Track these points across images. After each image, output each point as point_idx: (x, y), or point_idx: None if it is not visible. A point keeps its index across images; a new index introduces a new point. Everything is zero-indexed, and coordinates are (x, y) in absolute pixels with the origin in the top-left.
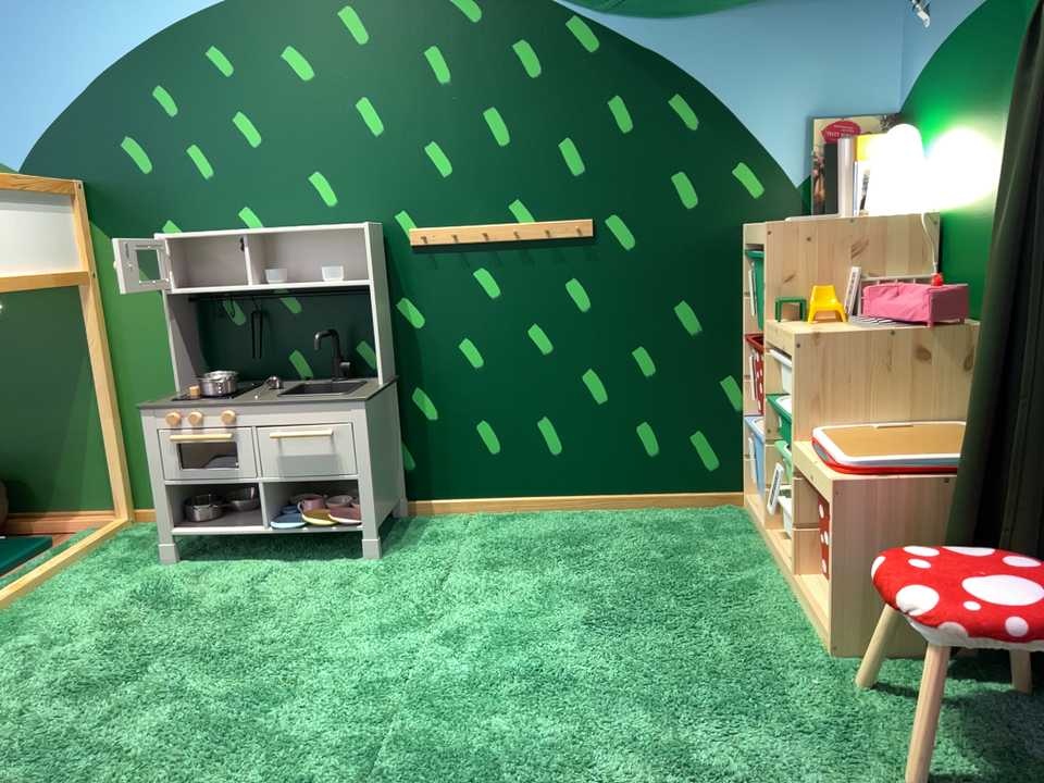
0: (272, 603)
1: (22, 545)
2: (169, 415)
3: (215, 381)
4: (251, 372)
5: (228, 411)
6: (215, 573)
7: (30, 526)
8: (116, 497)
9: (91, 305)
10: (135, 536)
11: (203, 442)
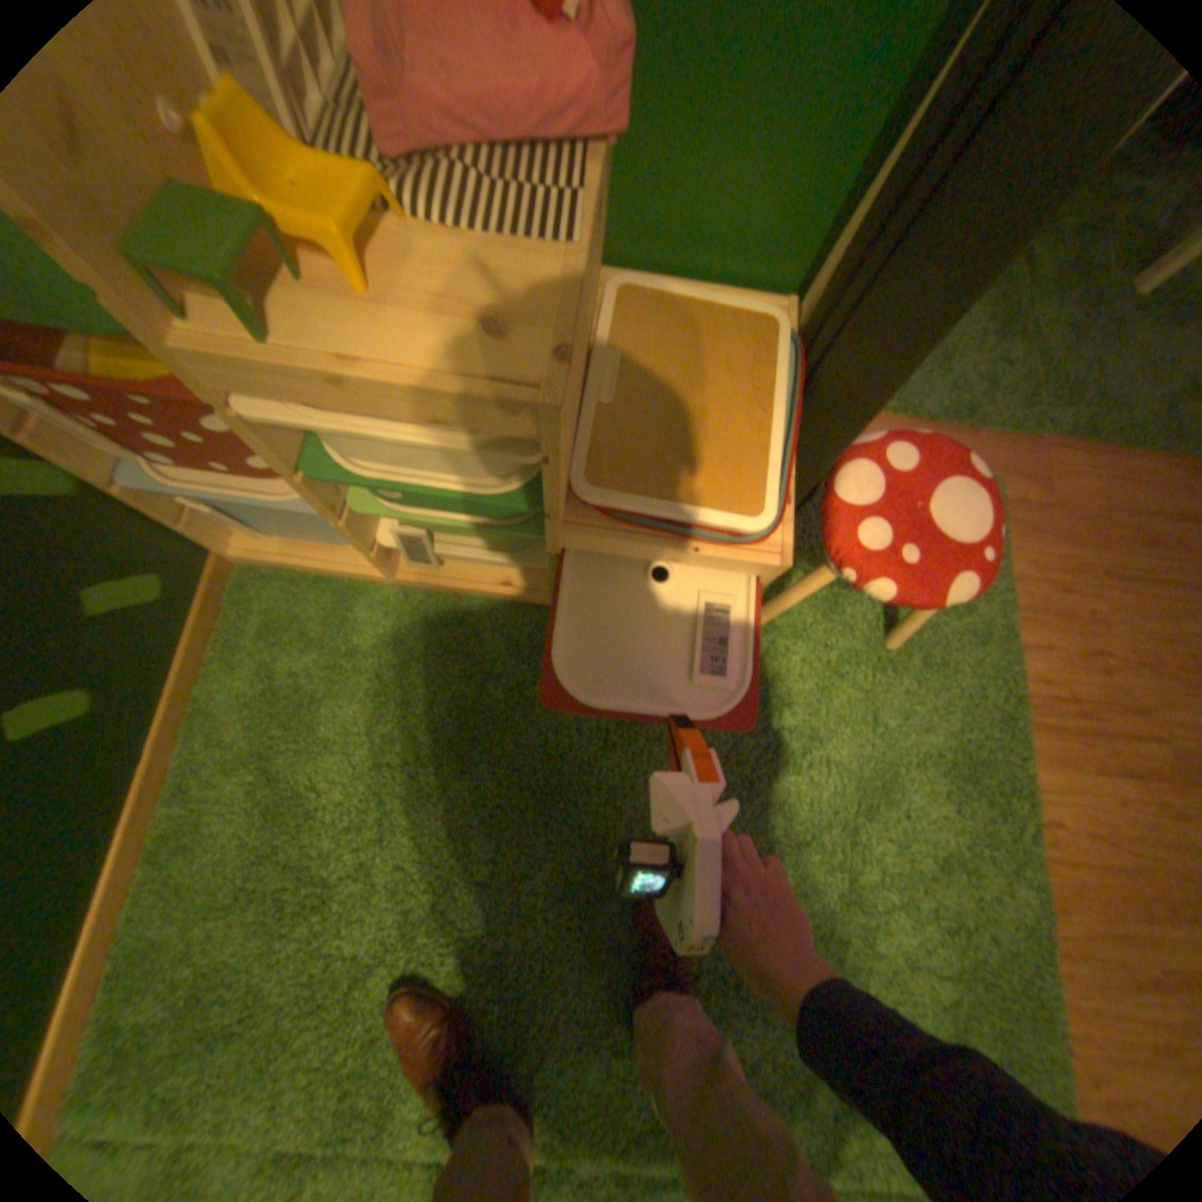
0: None
1: None
2: None
3: None
4: None
5: None
6: None
7: None
8: None
9: None
10: None
11: None
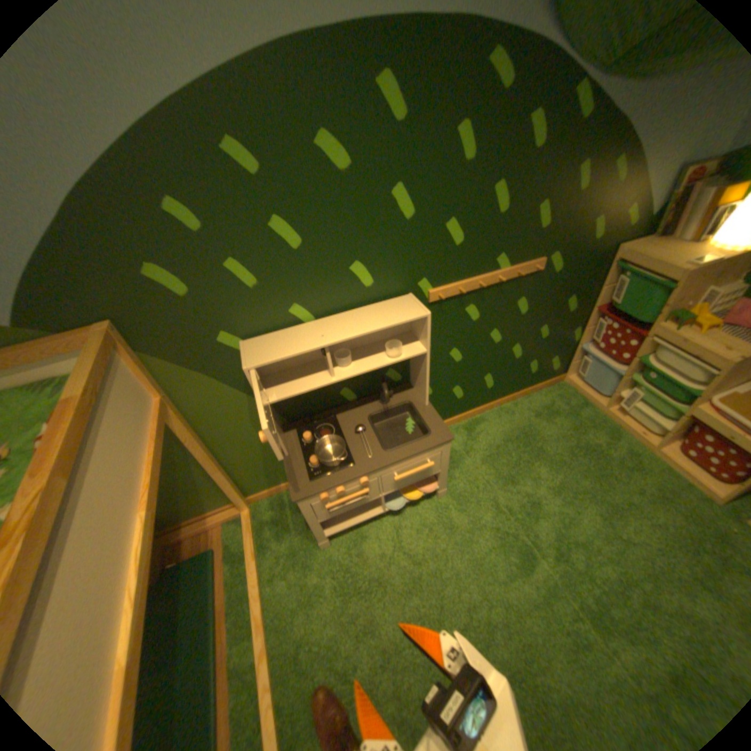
0: (429, 563)
1: (198, 567)
2: (321, 497)
3: (340, 458)
4: (314, 410)
5: (364, 478)
6: (364, 544)
7: (177, 540)
8: (237, 504)
9: (174, 418)
10: (266, 521)
11: (351, 500)
